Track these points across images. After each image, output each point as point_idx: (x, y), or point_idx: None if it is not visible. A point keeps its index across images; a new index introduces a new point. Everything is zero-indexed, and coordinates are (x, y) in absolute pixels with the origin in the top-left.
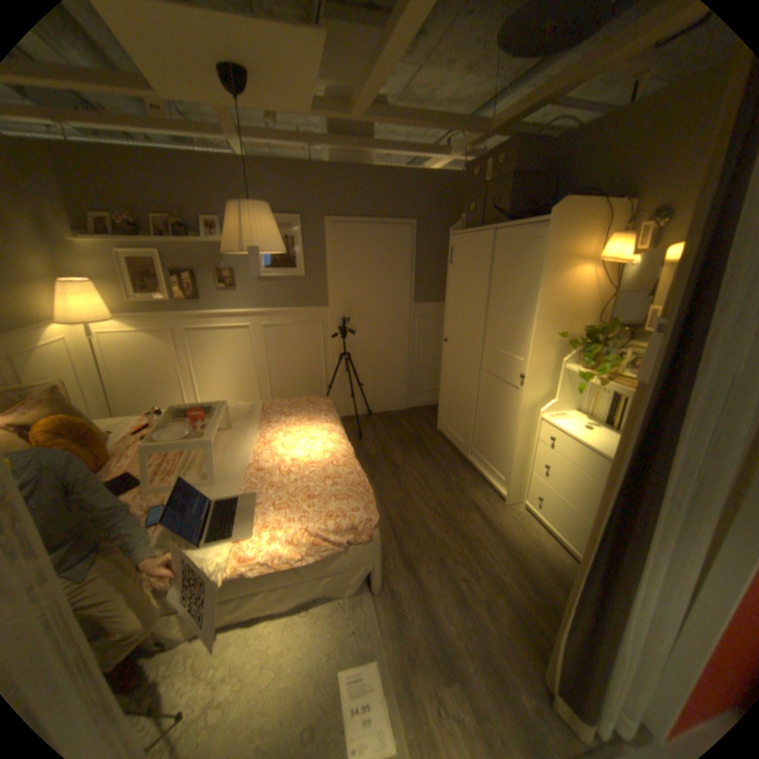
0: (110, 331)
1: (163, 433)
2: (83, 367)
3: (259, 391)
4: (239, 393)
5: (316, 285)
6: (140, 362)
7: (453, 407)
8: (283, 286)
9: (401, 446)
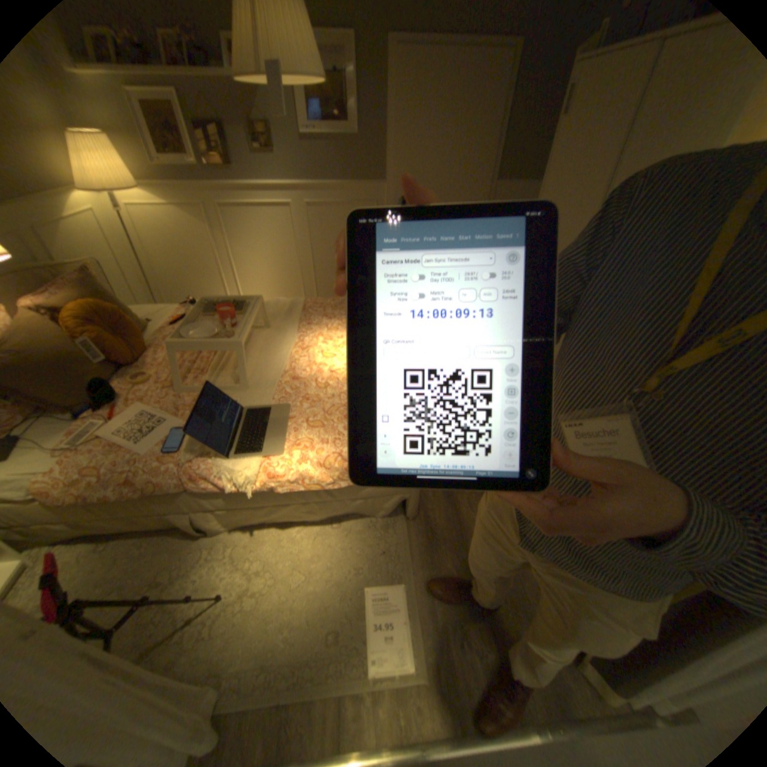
0: (139, 203)
1: (192, 329)
2: (119, 245)
3: (303, 286)
4: (282, 287)
5: (372, 149)
6: (176, 243)
7: None
8: (331, 149)
9: None
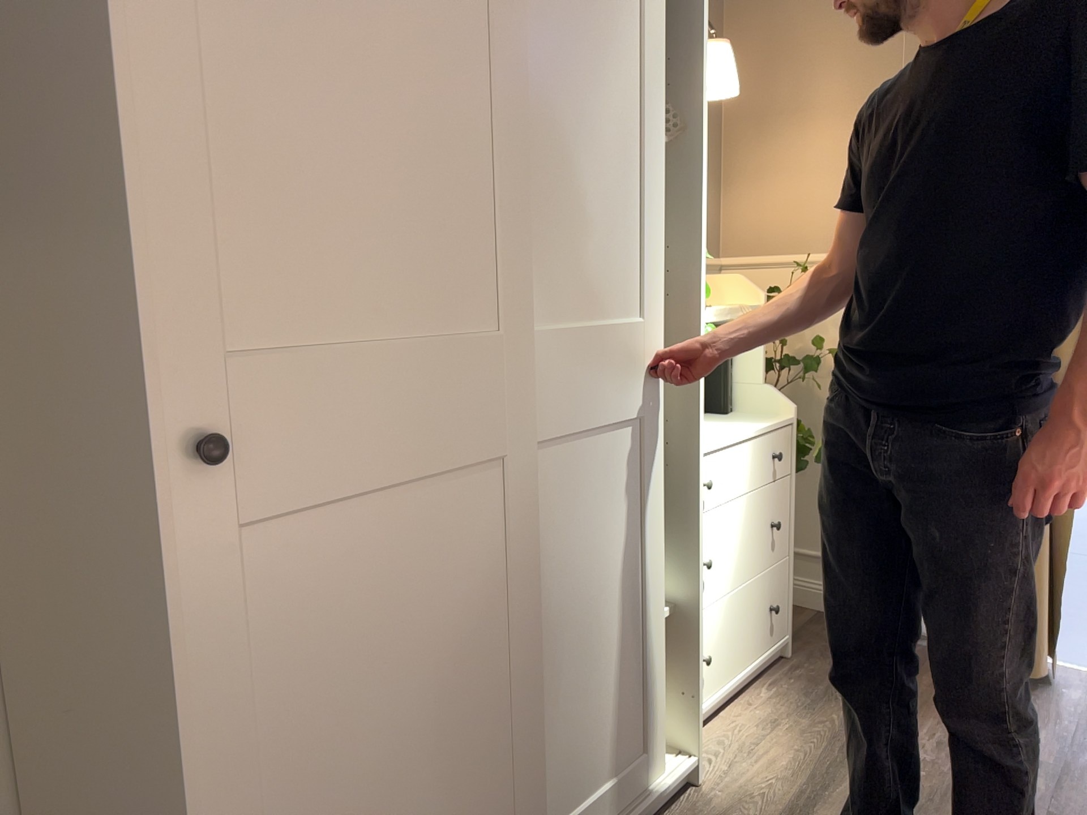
0: None
1: None
2: None
3: None
4: None
5: None
6: None
7: None
8: None
9: None
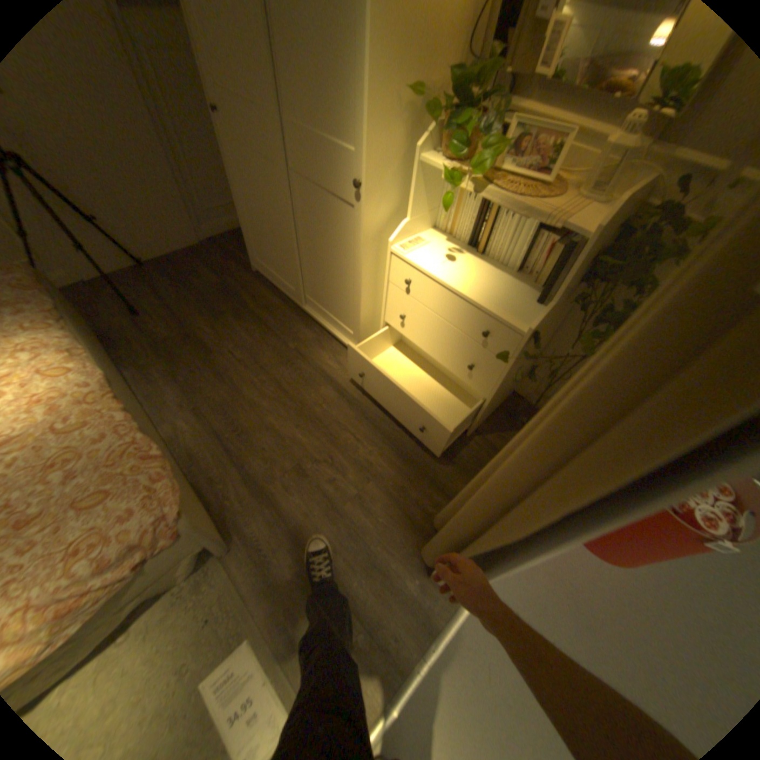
0: None
1: None
2: None
3: None
4: None
5: None
6: None
7: (265, 238)
8: None
9: (207, 311)
